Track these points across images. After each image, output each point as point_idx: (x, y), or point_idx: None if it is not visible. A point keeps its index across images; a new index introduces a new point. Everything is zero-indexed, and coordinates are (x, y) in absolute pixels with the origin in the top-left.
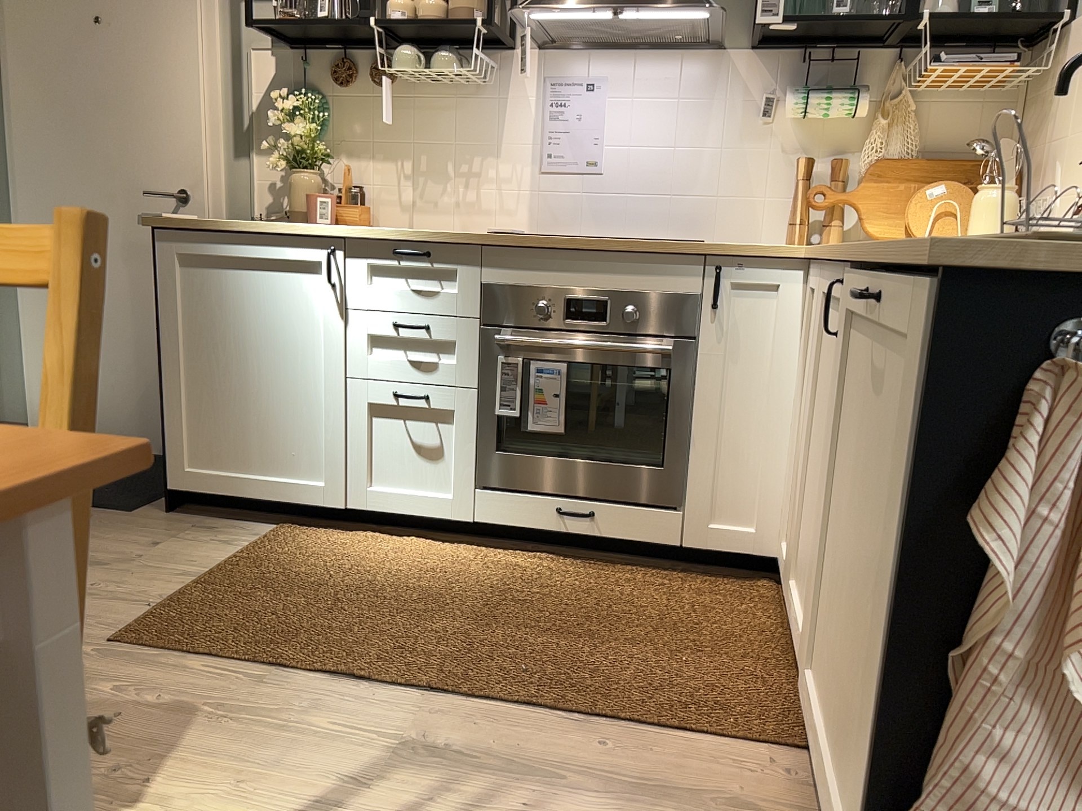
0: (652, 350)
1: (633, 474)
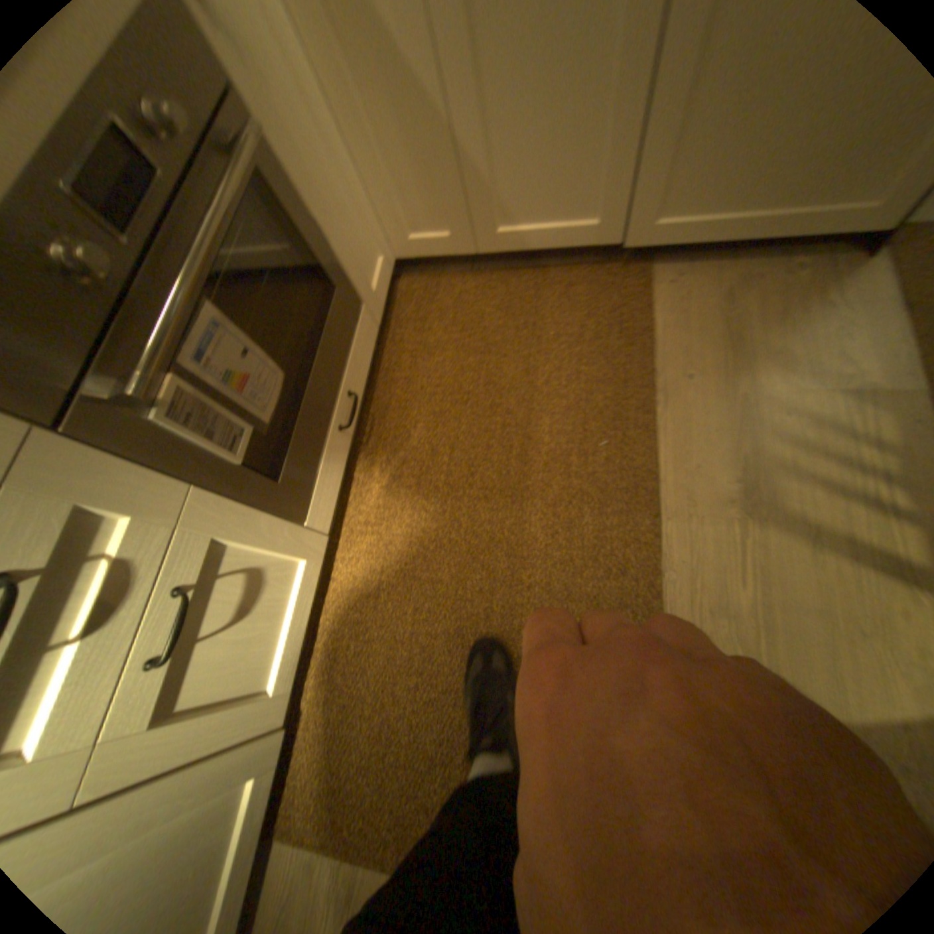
0: (242, 153)
1: (331, 327)
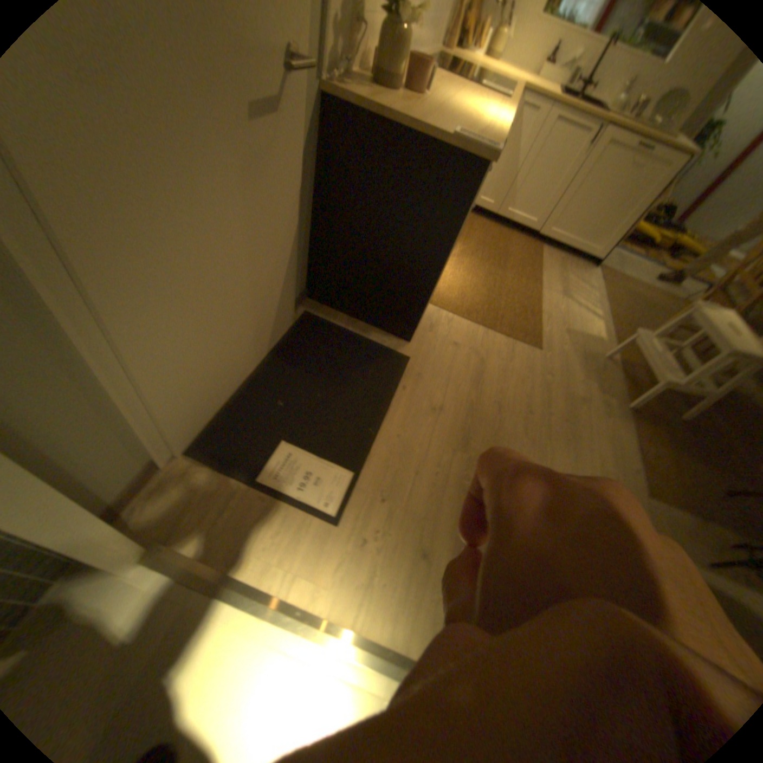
0: None
1: None
